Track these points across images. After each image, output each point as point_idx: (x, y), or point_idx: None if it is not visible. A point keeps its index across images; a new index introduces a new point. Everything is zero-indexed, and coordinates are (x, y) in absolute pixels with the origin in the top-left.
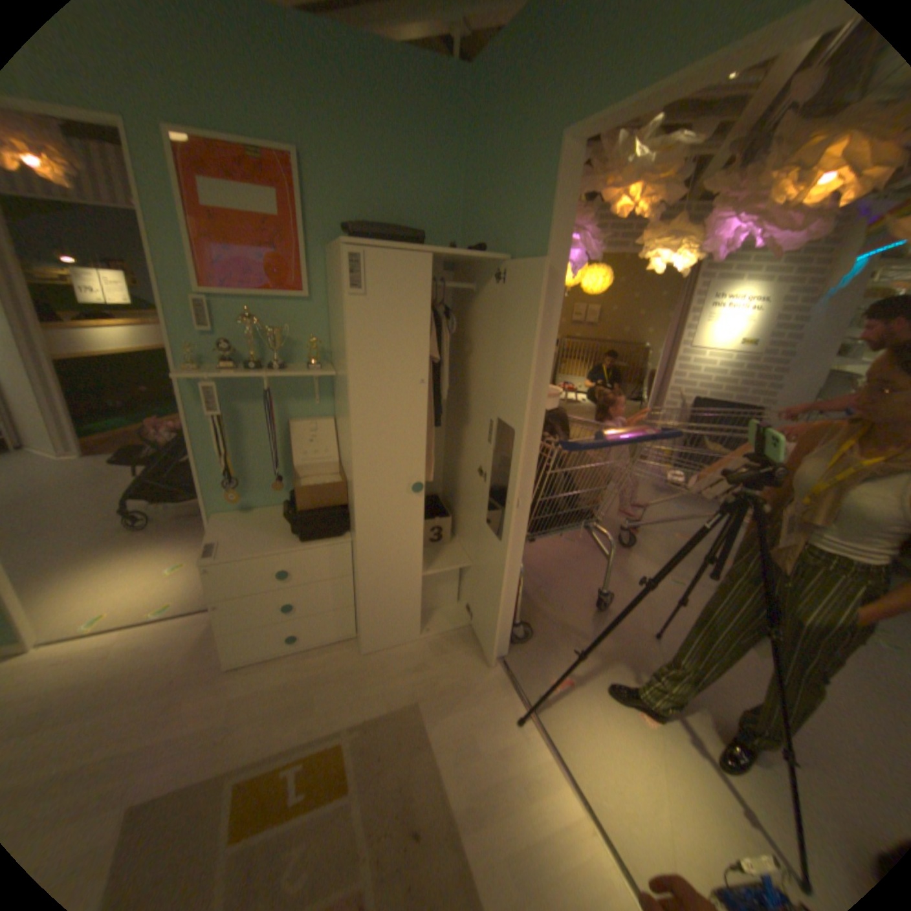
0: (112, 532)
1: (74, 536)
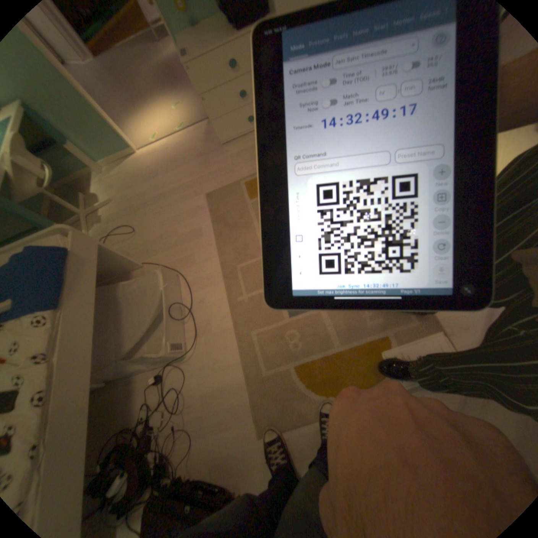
0: (136, 94)
1: (120, 101)
